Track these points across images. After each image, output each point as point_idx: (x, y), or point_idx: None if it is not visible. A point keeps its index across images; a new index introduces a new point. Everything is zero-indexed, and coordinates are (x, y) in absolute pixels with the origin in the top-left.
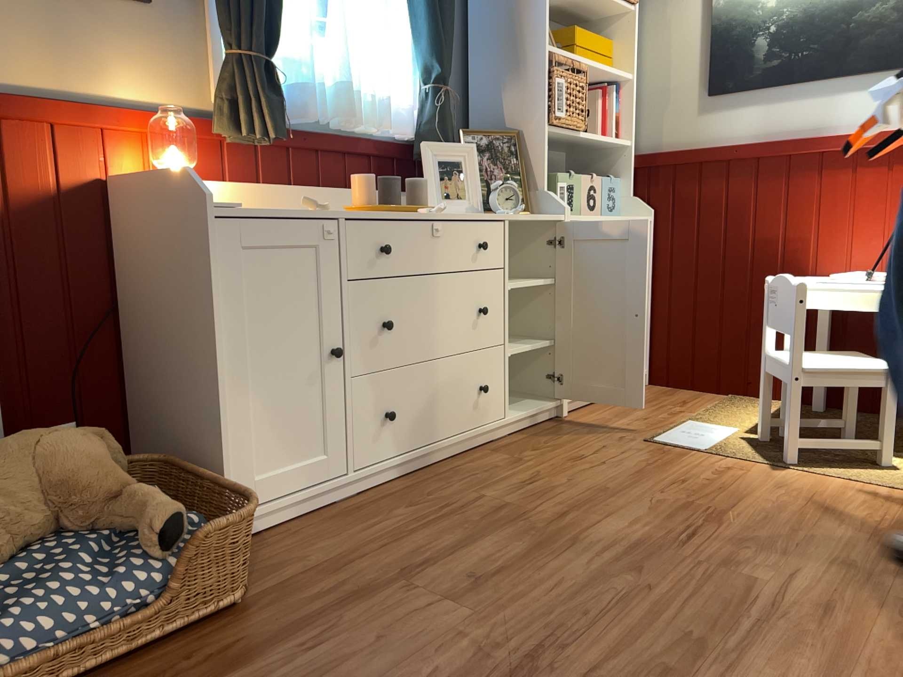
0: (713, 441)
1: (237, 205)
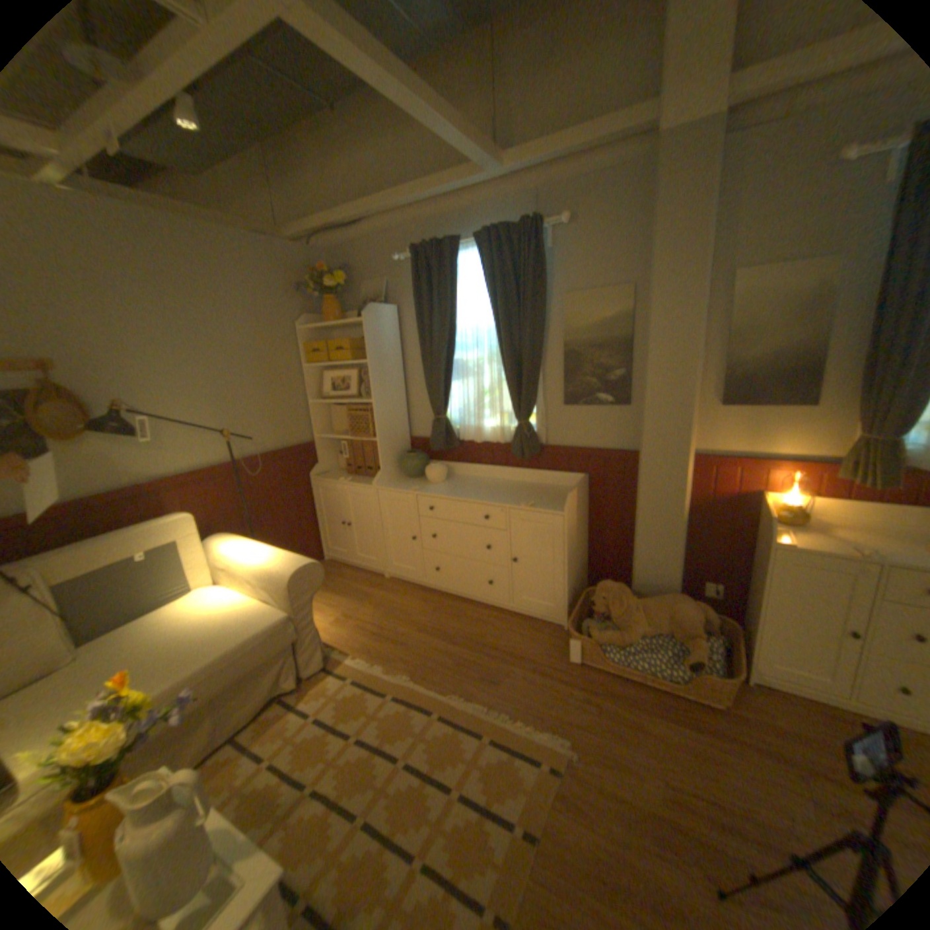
0: None
1: (797, 544)
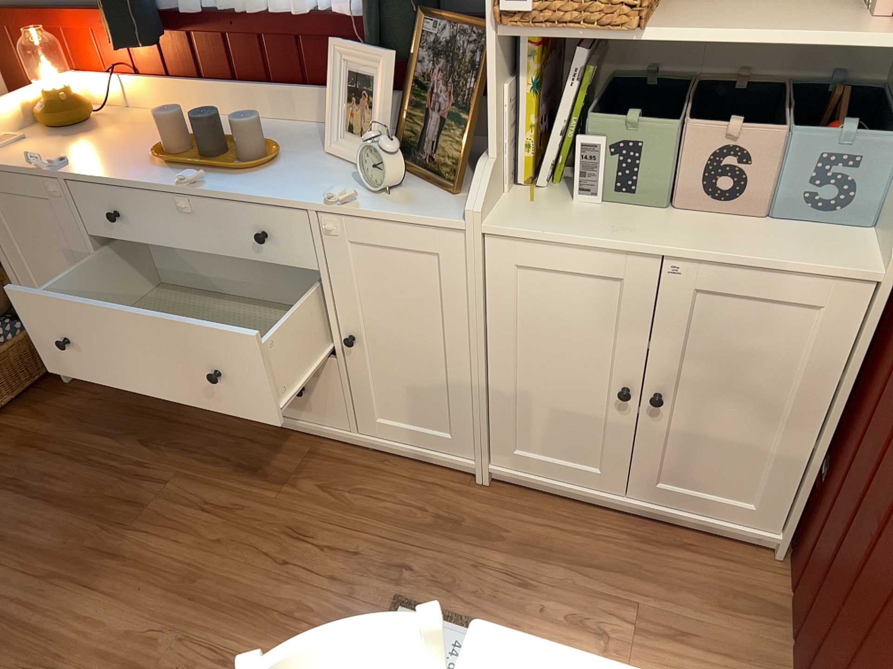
0: None
1: None
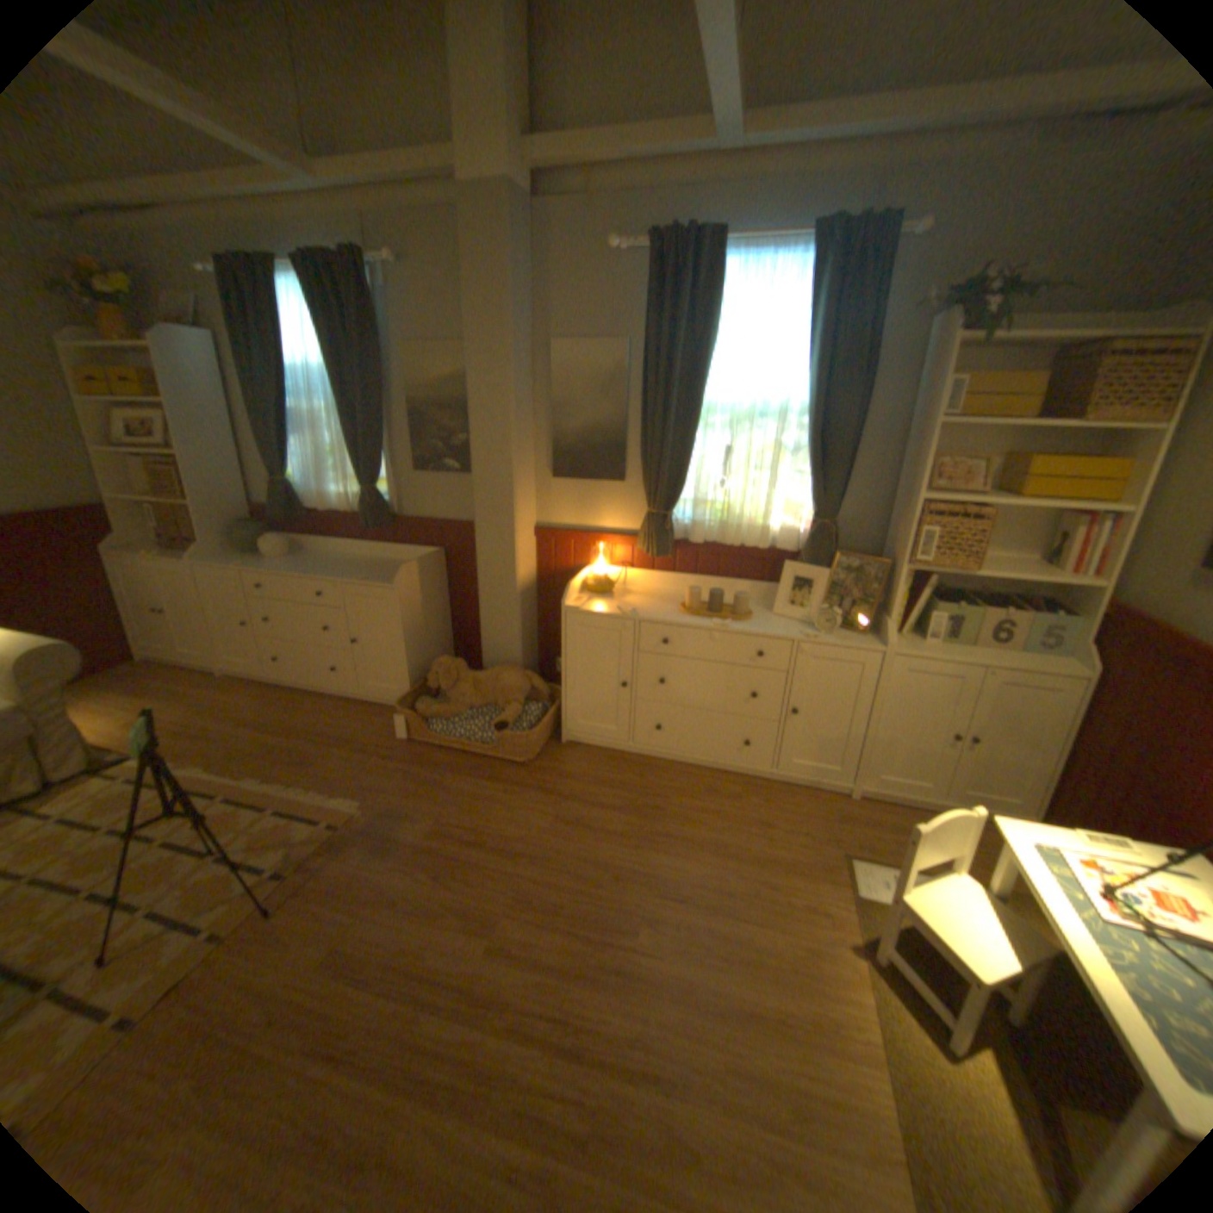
0: (890, 903)
1: (579, 608)
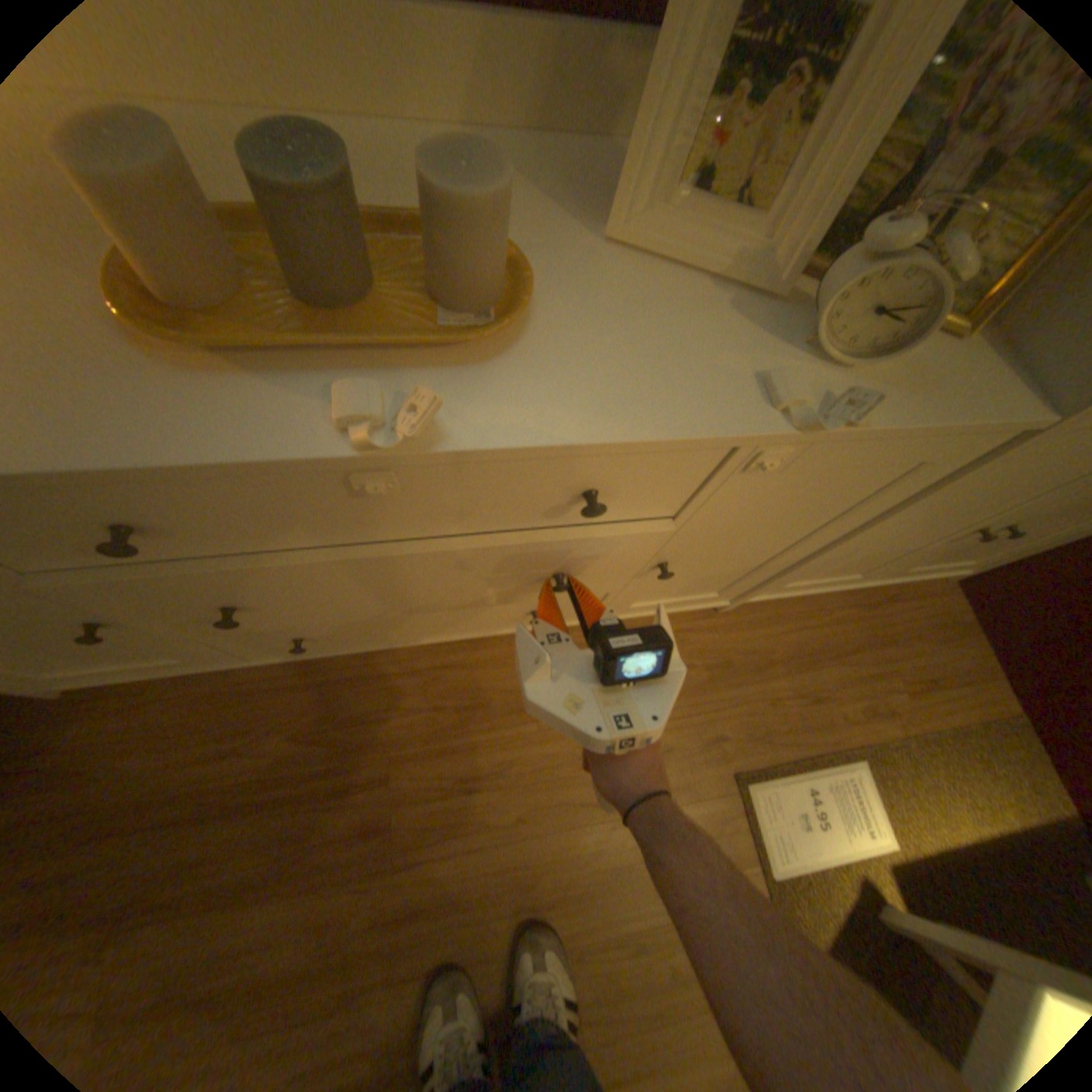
0: (817, 865)
1: None
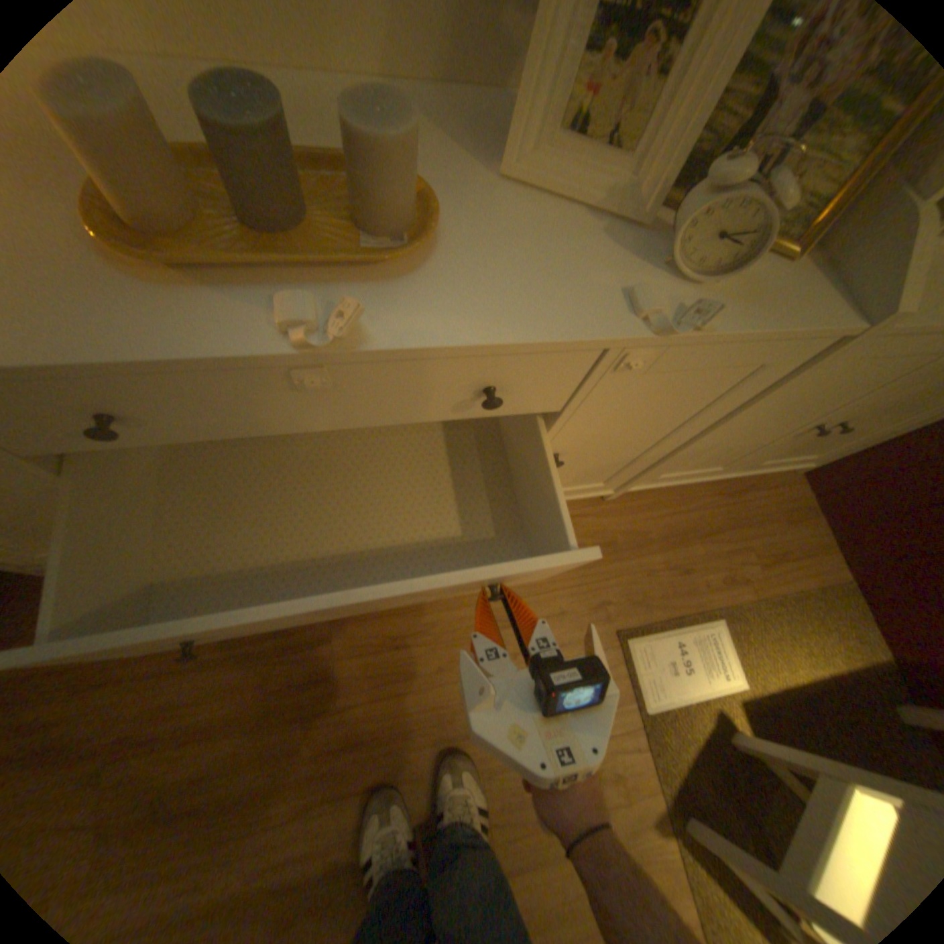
0: (682, 702)
1: None
